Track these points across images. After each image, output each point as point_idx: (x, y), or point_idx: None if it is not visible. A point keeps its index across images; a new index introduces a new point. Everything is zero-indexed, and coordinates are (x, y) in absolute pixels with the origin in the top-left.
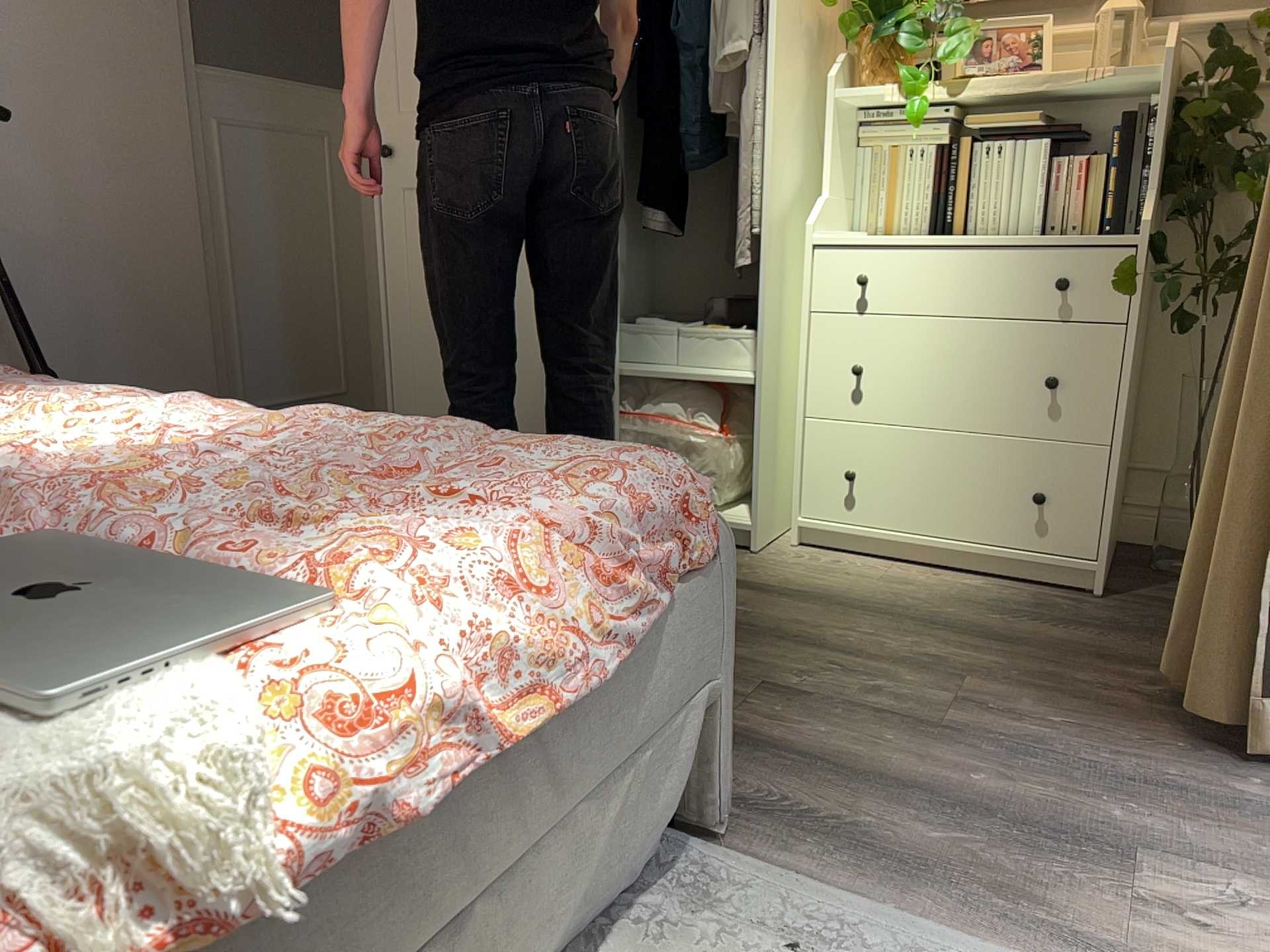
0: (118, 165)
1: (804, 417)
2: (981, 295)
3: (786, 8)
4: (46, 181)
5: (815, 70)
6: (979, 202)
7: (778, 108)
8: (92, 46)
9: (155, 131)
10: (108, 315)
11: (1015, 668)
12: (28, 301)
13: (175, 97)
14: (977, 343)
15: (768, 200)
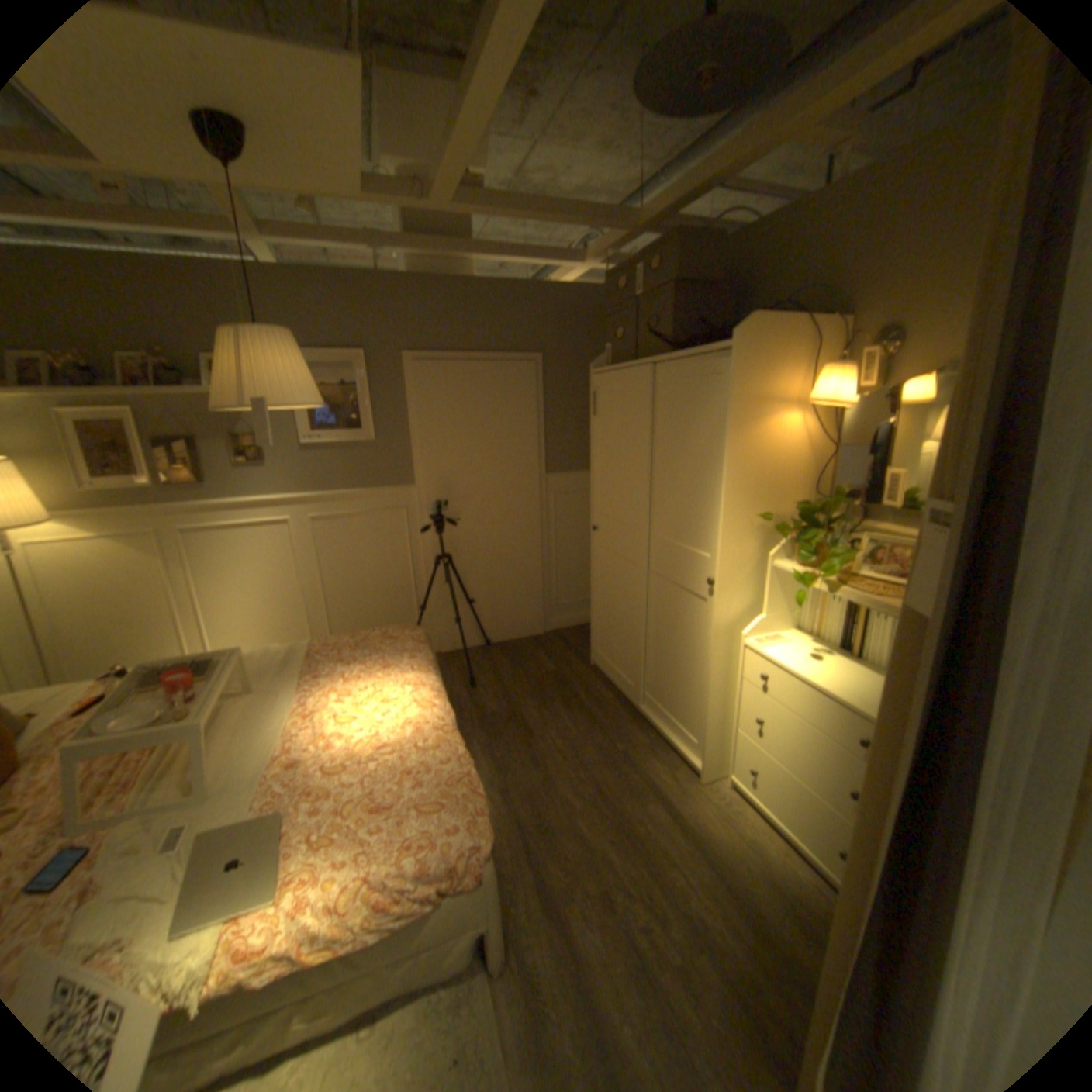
0: (507, 521)
1: (737, 730)
2: (823, 721)
3: (735, 526)
4: (481, 531)
5: (768, 547)
6: (871, 643)
7: (725, 577)
8: (501, 480)
9: (524, 506)
10: (499, 576)
11: (745, 964)
12: (471, 573)
13: (533, 491)
14: (819, 746)
15: (716, 621)
